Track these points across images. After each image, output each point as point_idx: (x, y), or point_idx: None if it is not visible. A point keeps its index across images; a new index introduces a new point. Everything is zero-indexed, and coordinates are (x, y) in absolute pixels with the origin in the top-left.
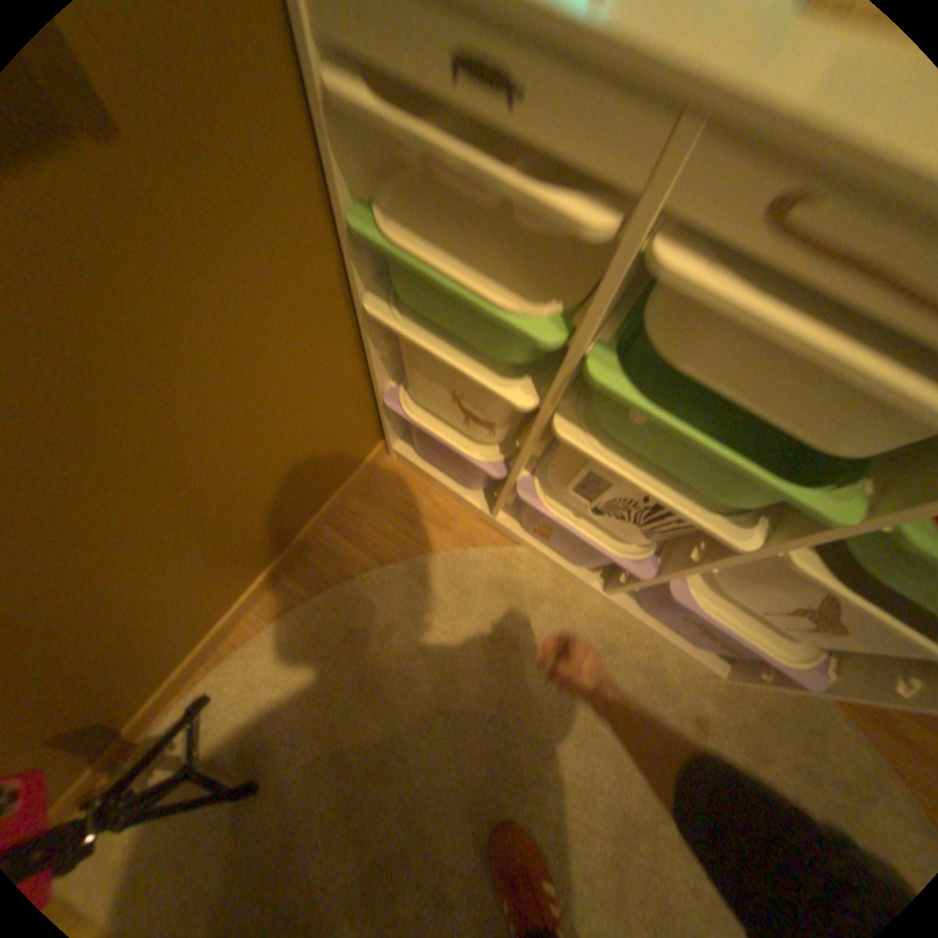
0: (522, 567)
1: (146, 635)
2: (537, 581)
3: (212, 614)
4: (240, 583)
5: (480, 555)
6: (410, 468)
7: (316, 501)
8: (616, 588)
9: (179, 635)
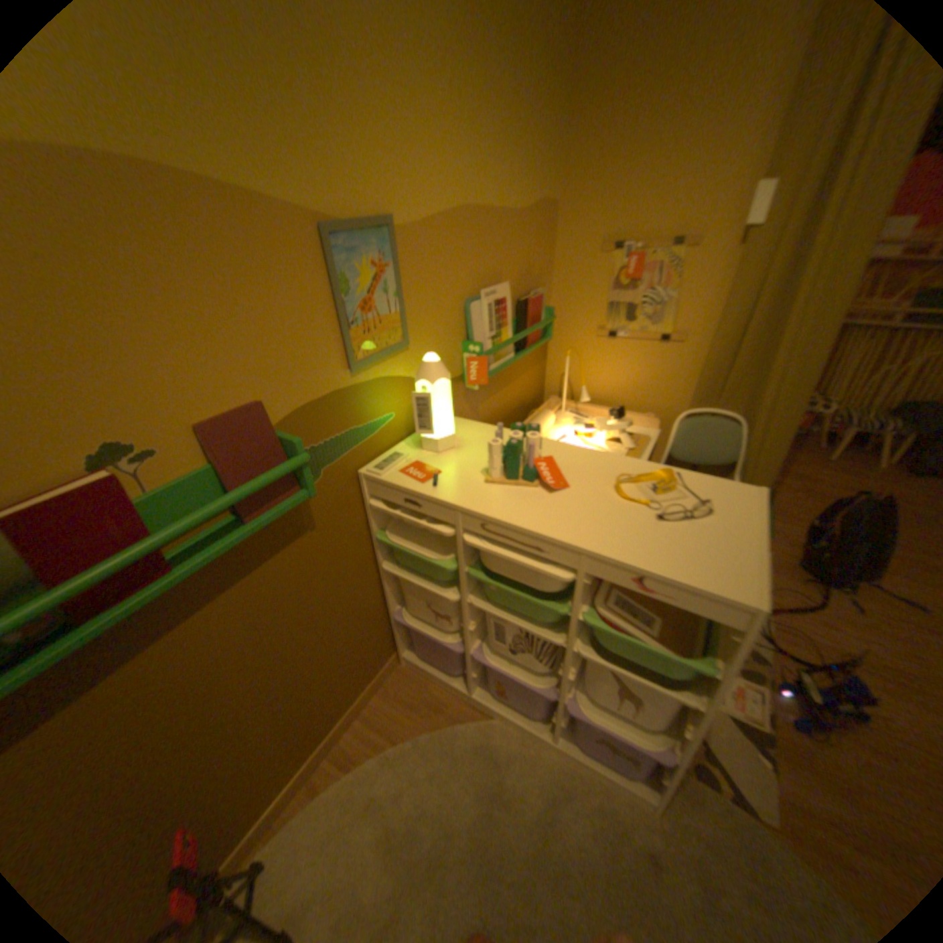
0: (497, 737)
1: (248, 779)
2: (508, 747)
3: (279, 783)
4: (299, 759)
5: (465, 731)
6: (415, 672)
7: (352, 696)
8: (560, 738)
9: (259, 794)
